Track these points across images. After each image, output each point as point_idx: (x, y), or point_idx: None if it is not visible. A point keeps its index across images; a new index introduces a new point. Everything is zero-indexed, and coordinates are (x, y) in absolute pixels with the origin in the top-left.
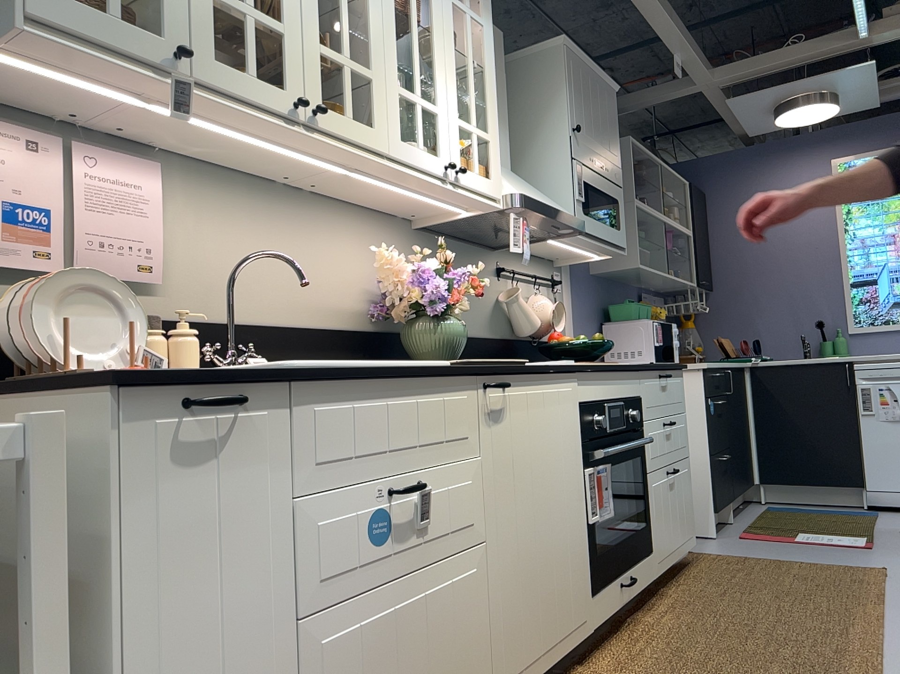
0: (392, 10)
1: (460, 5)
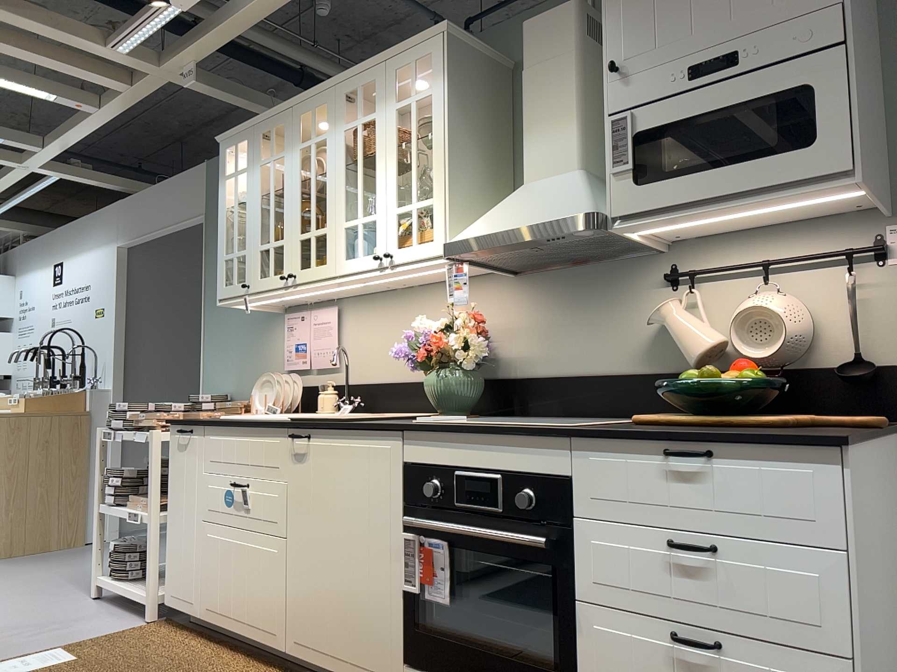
0: (341, 171)
1: (403, 102)
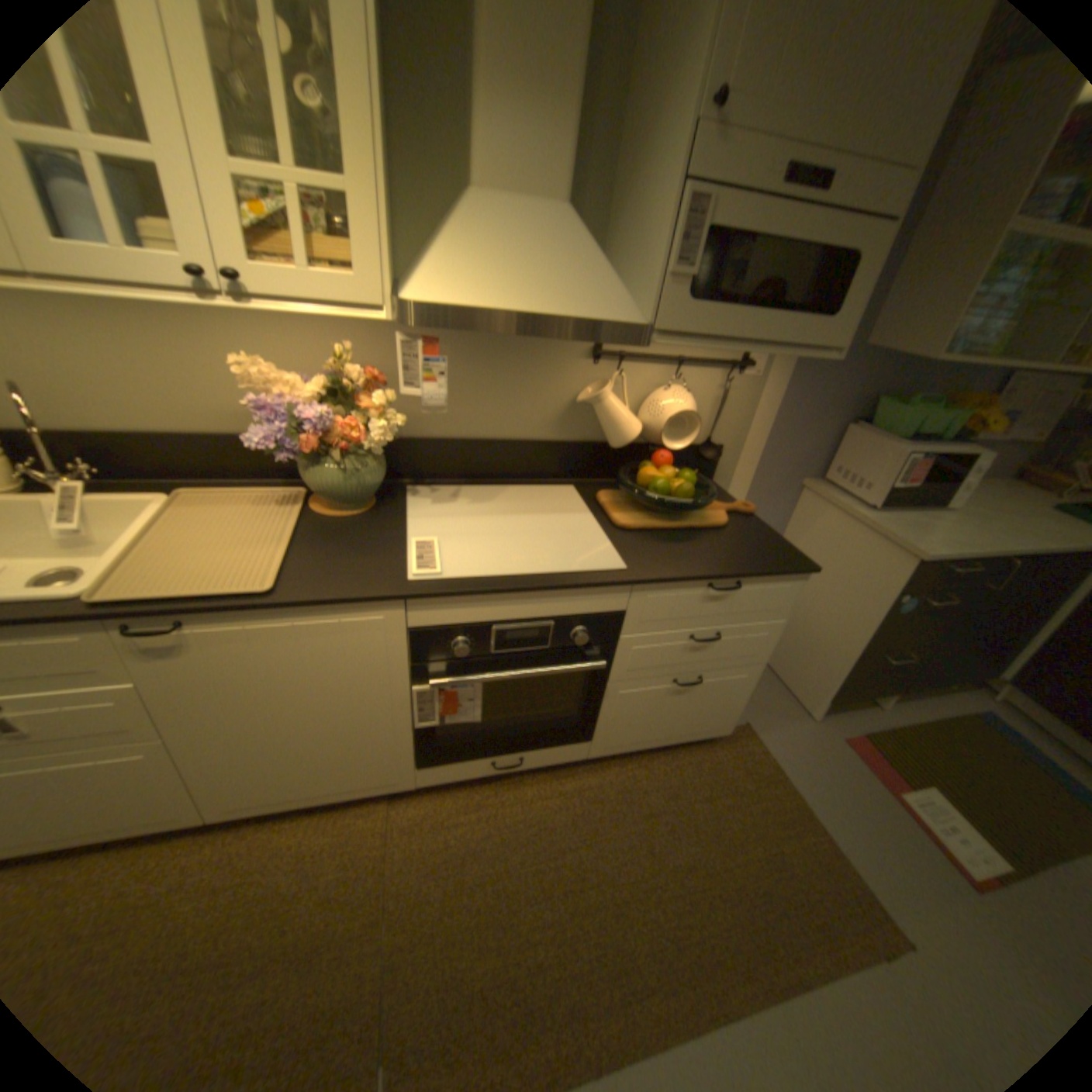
0: None
1: None
